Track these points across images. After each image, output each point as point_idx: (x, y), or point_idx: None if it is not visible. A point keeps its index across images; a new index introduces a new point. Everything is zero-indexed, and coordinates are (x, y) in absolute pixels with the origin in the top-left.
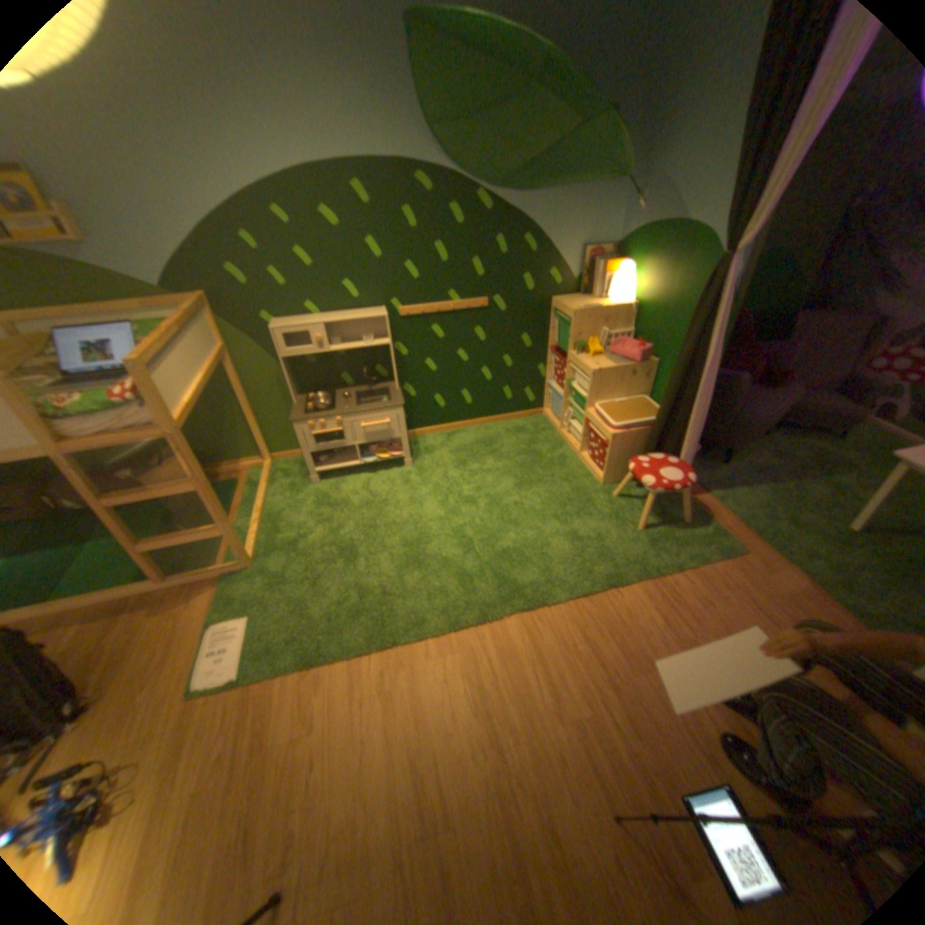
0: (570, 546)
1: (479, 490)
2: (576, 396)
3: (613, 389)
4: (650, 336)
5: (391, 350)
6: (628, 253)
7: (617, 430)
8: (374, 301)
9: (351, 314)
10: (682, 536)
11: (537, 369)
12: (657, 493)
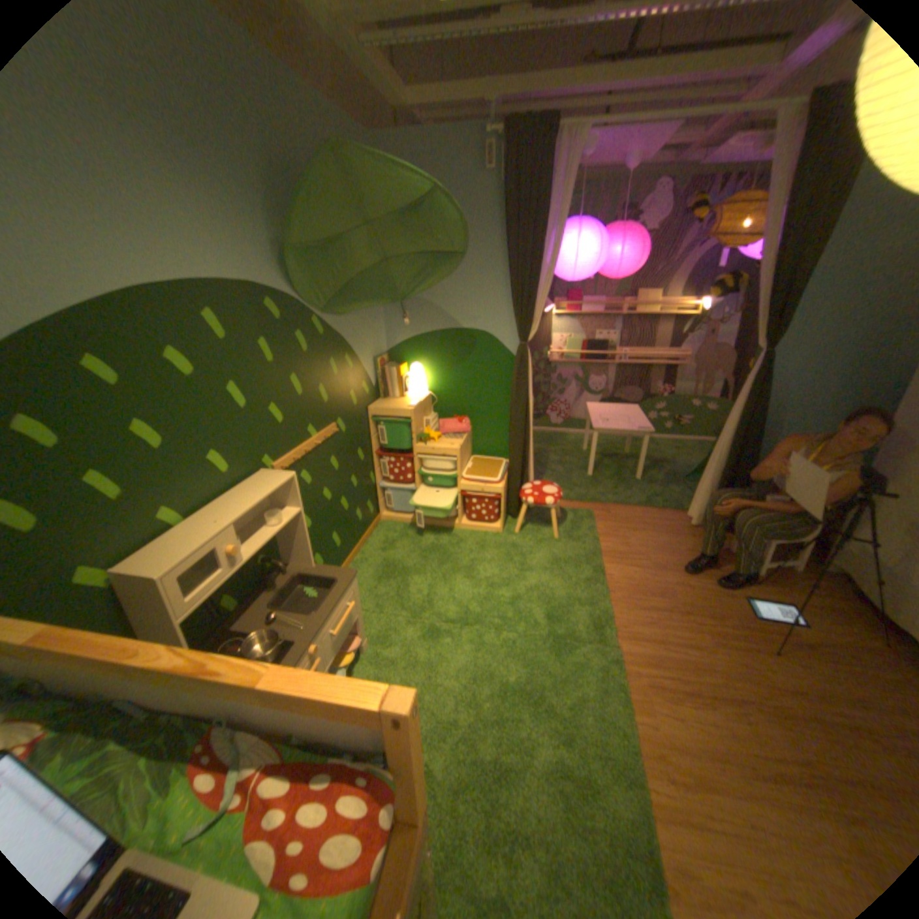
0: (556, 577)
1: (453, 603)
2: (443, 477)
3: (464, 459)
4: (453, 413)
5: (301, 517)
6: (401, 358)
7: (499, 482)
8: (245, 466)
9: (234, 494)
10: (572, 524)
11: (369, 478)
12: (556, 505)
